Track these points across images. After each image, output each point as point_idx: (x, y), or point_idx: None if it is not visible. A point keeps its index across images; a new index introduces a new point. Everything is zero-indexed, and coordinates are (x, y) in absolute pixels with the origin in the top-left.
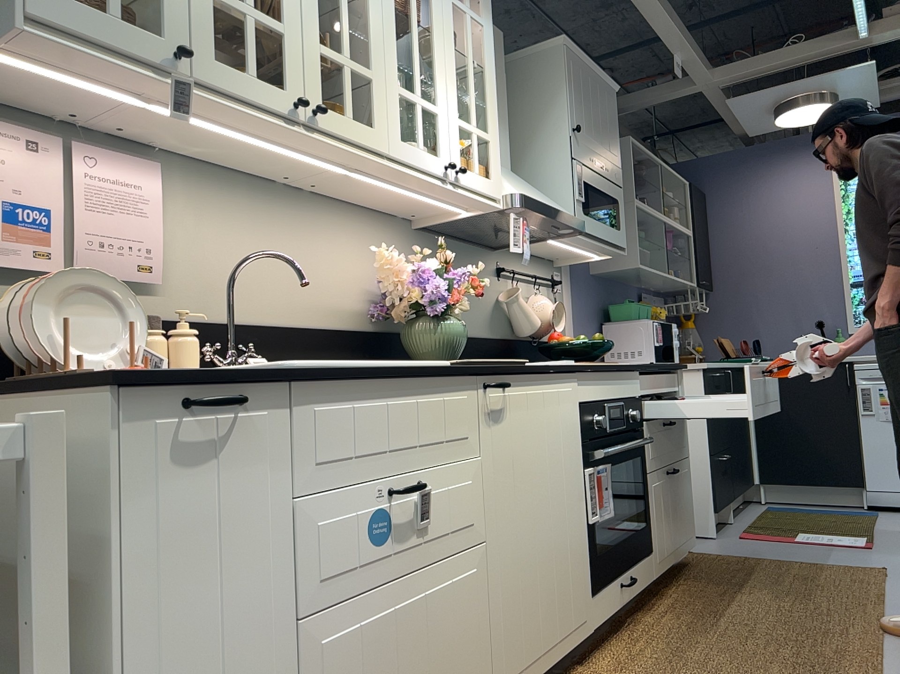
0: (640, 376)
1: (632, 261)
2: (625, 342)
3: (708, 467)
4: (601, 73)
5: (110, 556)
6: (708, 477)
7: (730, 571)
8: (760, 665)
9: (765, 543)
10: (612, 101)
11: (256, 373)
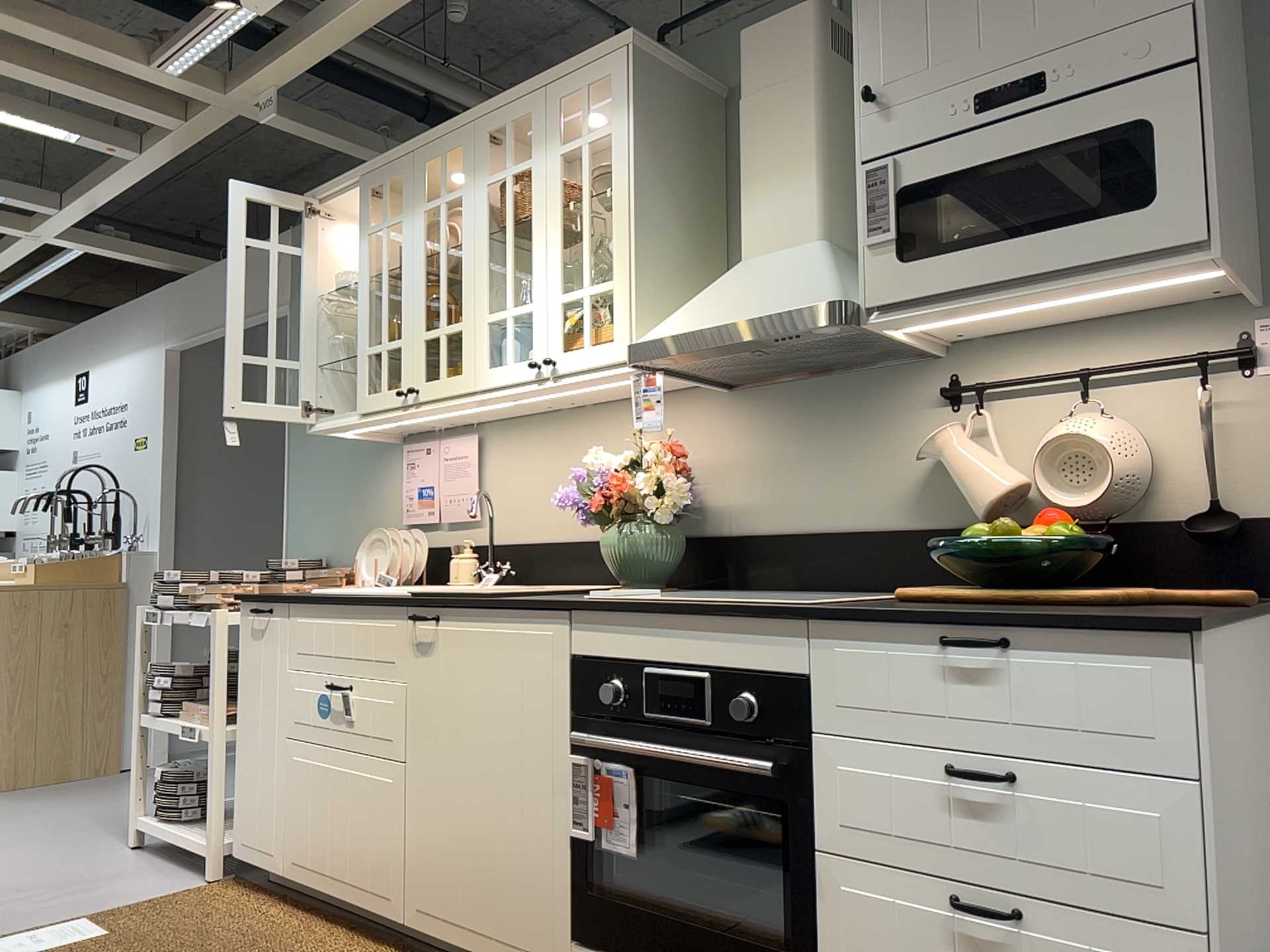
0: (810, 631)
1: None
2: None
3: None
4: None
5: (239, 670)
6: None
7: None
8: None
9: None
10: None
11: (272, 597)
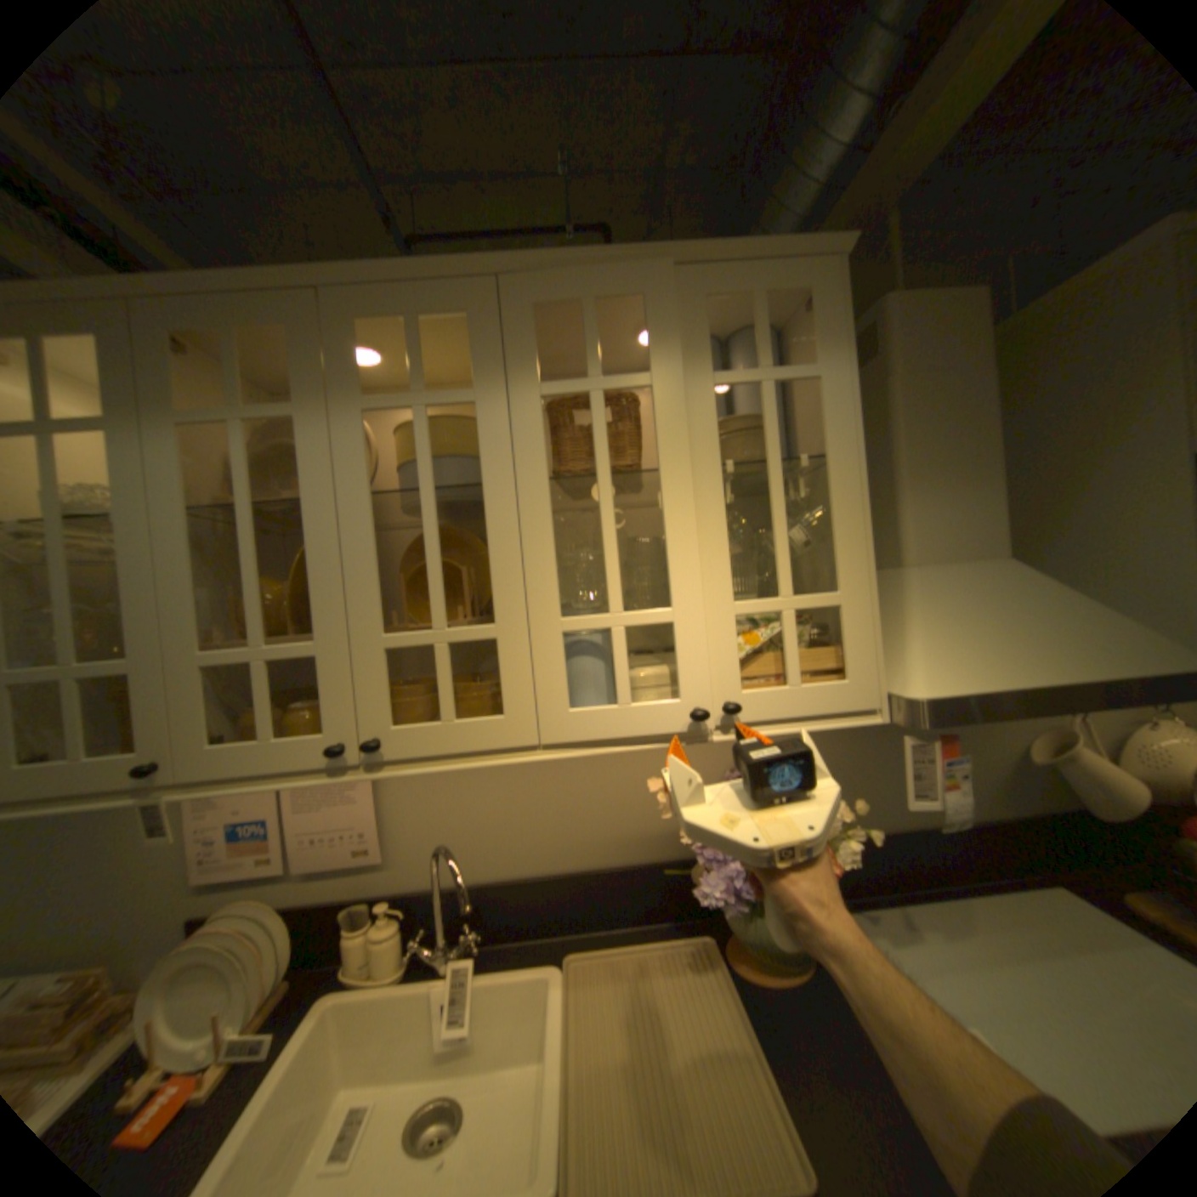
0: None
1: None
2: None
3: None
4: None
5: None
6: None
7: None
8: None
9: None
10: None
11: None
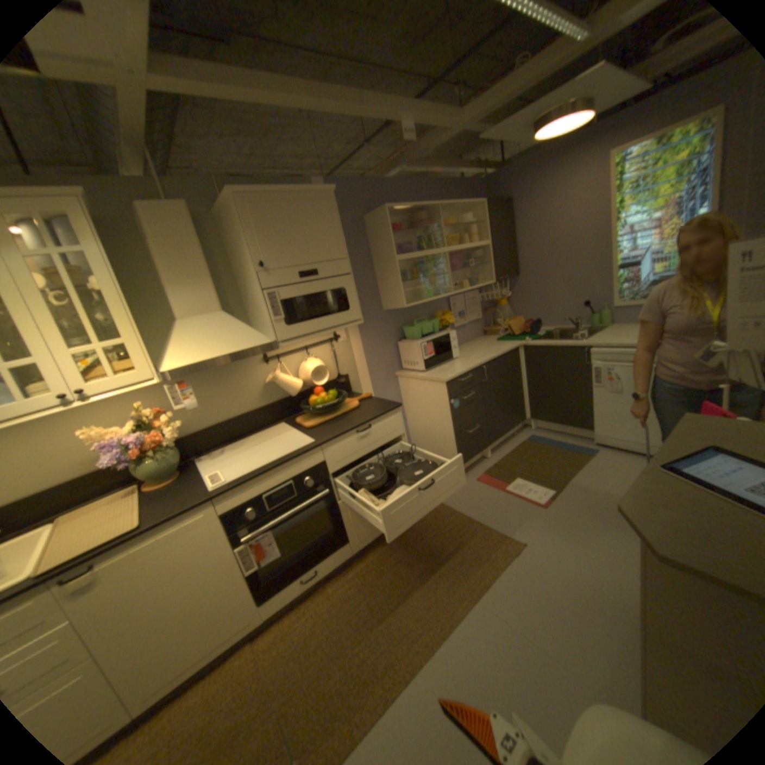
0: (322, 449)
1: (407, 299)
2: (409, 355)
3: (453, 441)
4: (299, 189)
5: None
6: (454, 447)
7: (426, 532)
8: (332, 671)
9: (484, 491)
10: (324, 205)
11: None
